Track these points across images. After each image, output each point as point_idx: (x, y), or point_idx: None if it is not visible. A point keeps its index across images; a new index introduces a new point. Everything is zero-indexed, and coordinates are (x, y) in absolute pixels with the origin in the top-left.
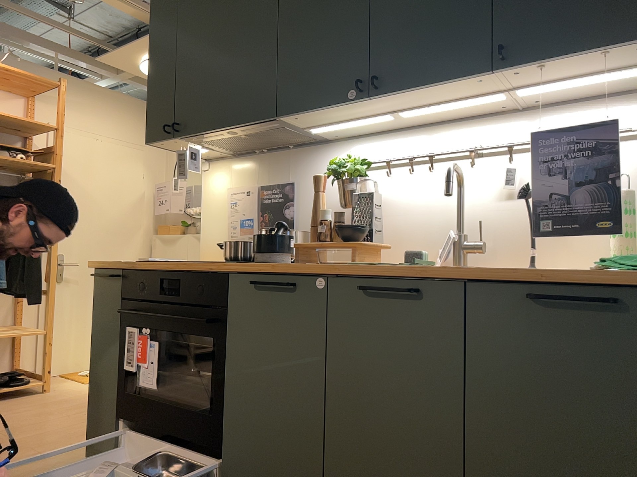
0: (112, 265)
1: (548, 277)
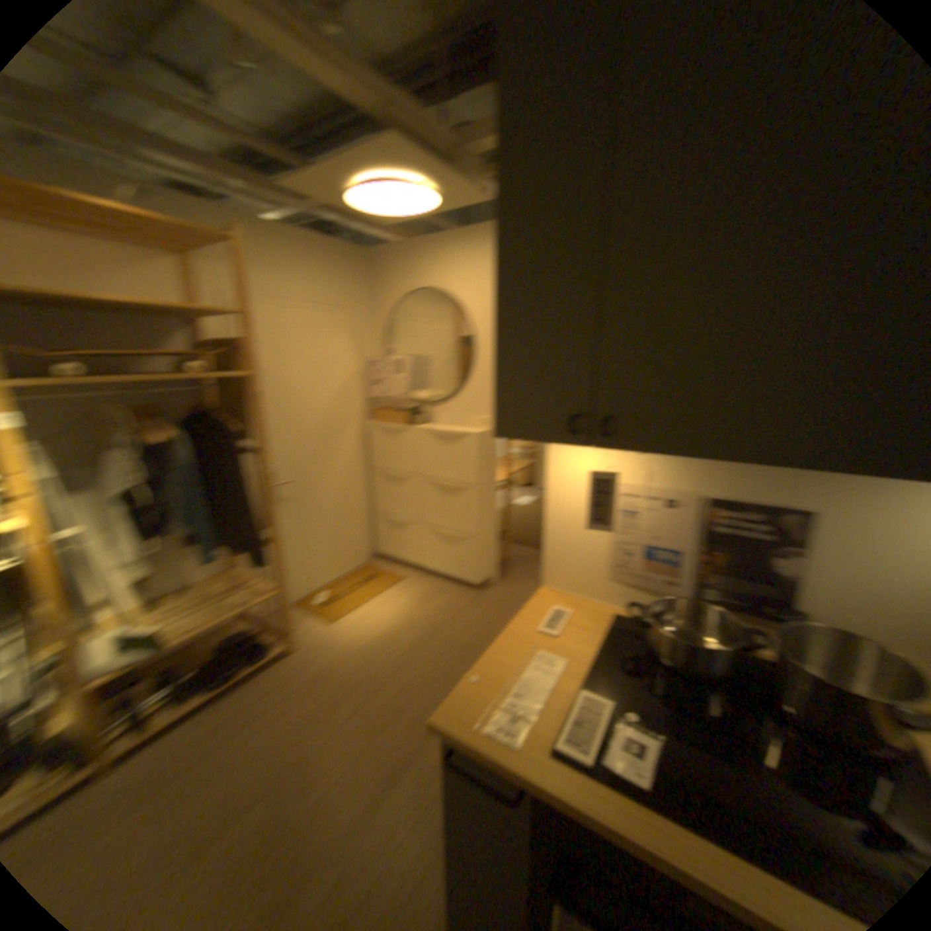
0: (504, 771)
1: None
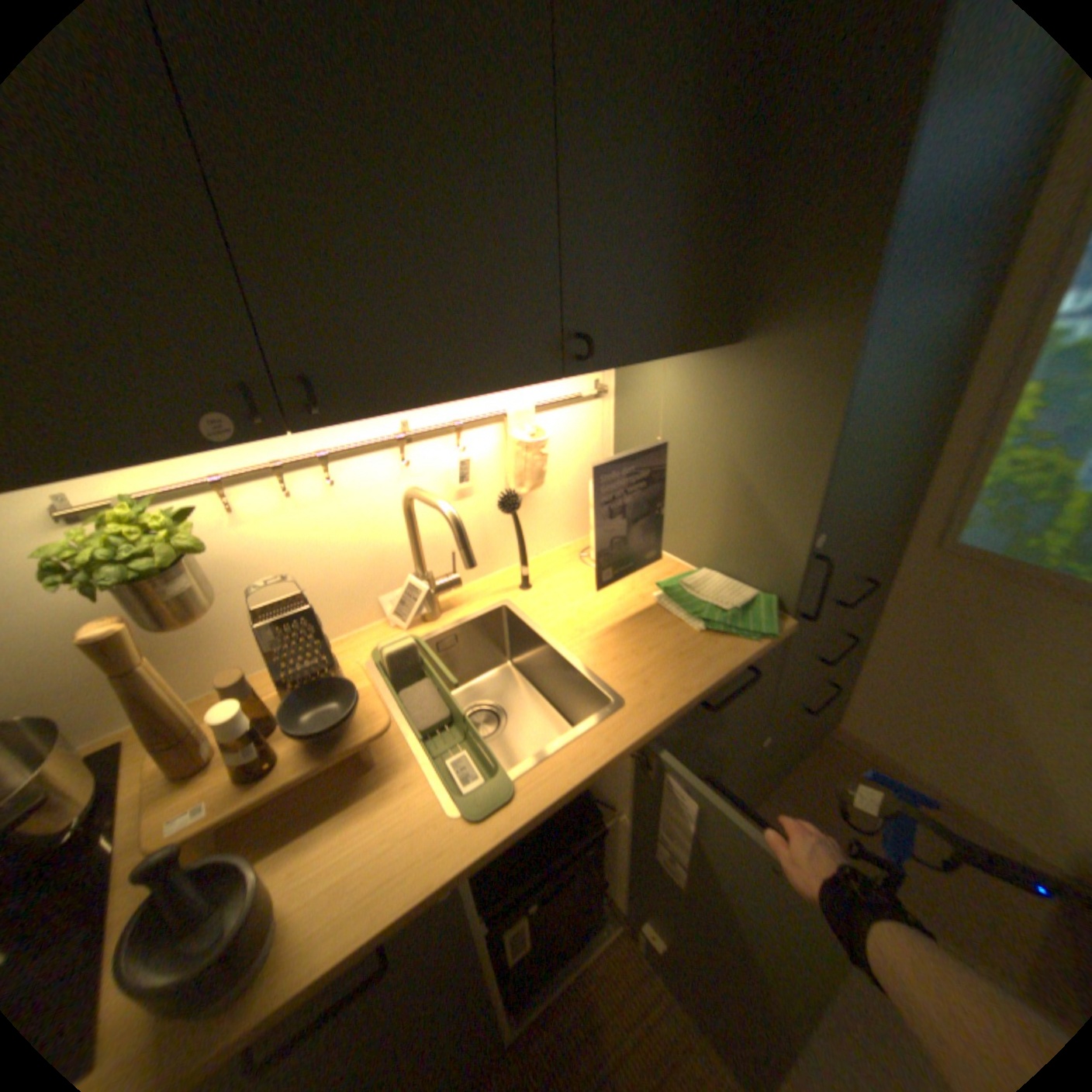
0: None
1: (720, 683)
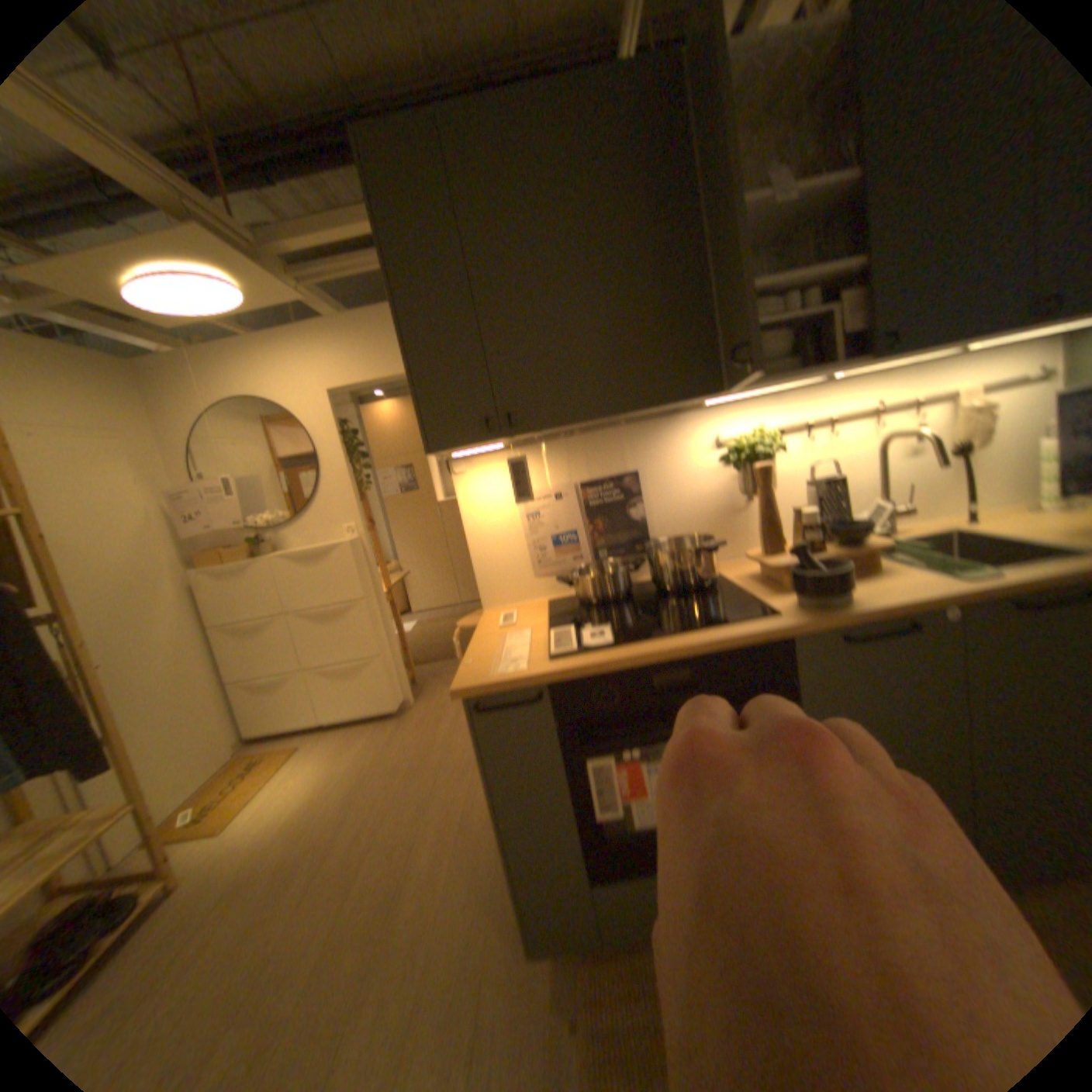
0: (522, 681)
1: None
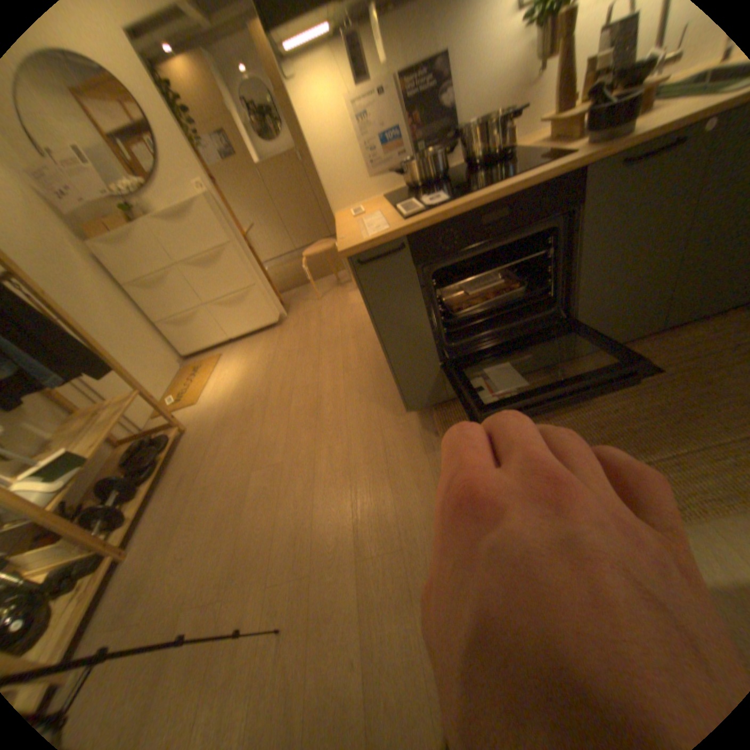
0: (388, 237)
1: None
